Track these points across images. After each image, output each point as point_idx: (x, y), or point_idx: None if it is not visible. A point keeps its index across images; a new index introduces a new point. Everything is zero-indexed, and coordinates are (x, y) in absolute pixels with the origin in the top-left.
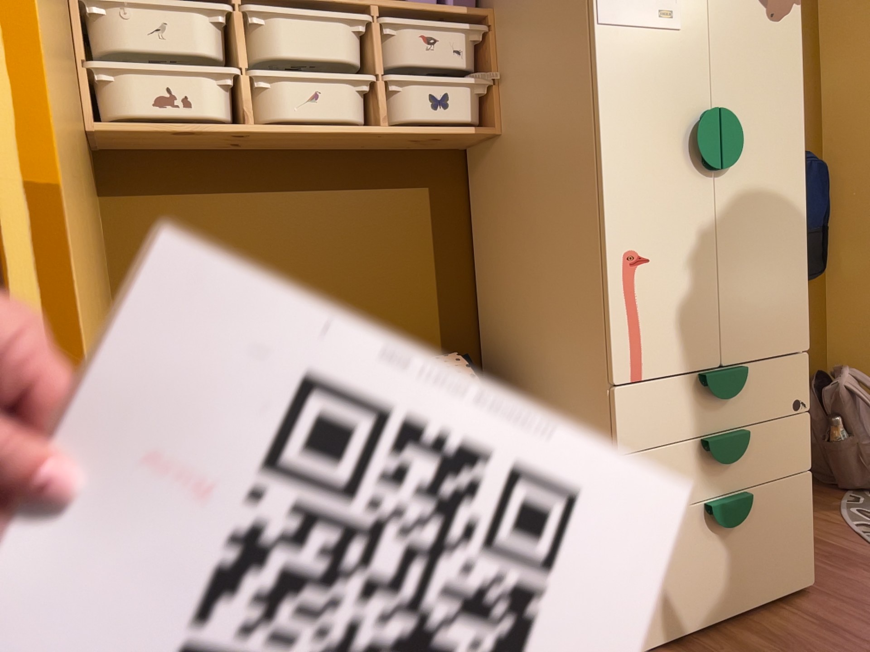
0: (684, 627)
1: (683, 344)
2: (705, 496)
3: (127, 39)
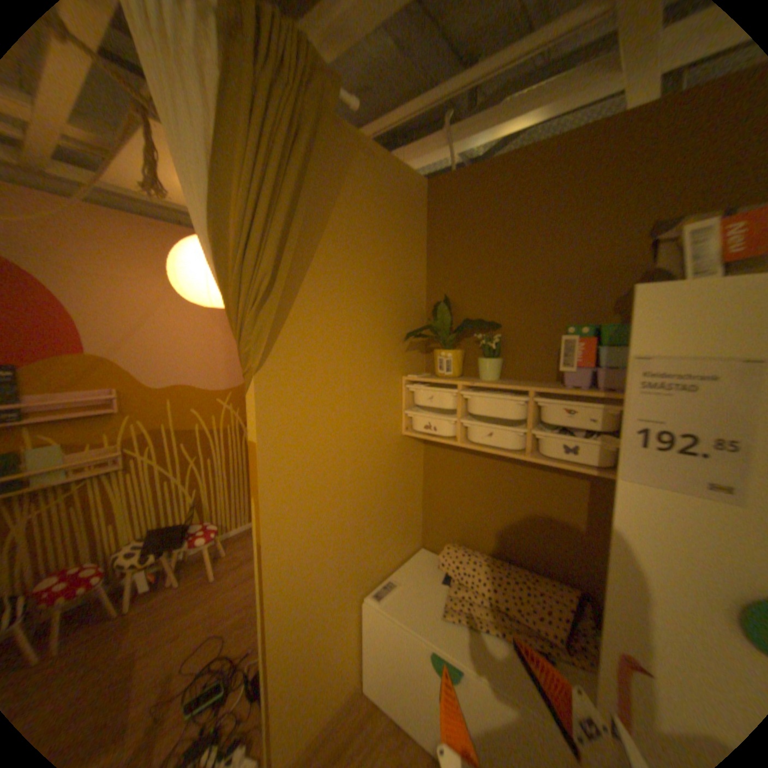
0: None
1: None
2: None
3: (417, 401)
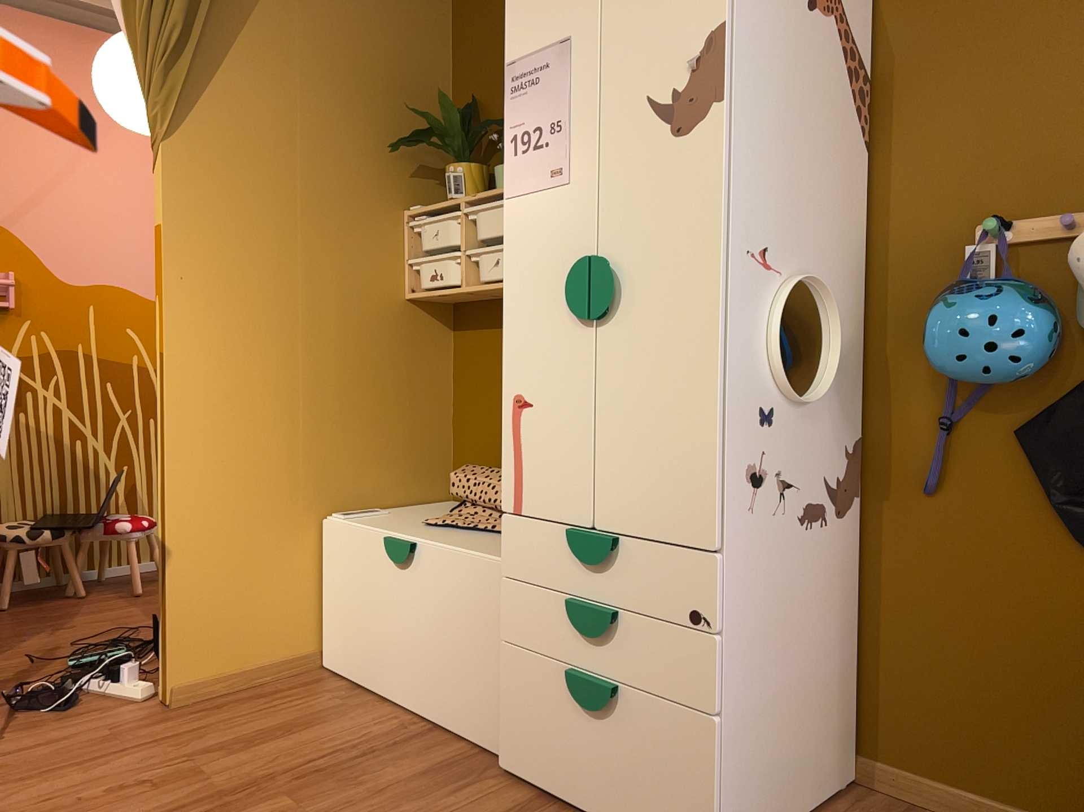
0: (544, 783)
1: (556, 493)
2: (569, 661)
3: (421, 242)
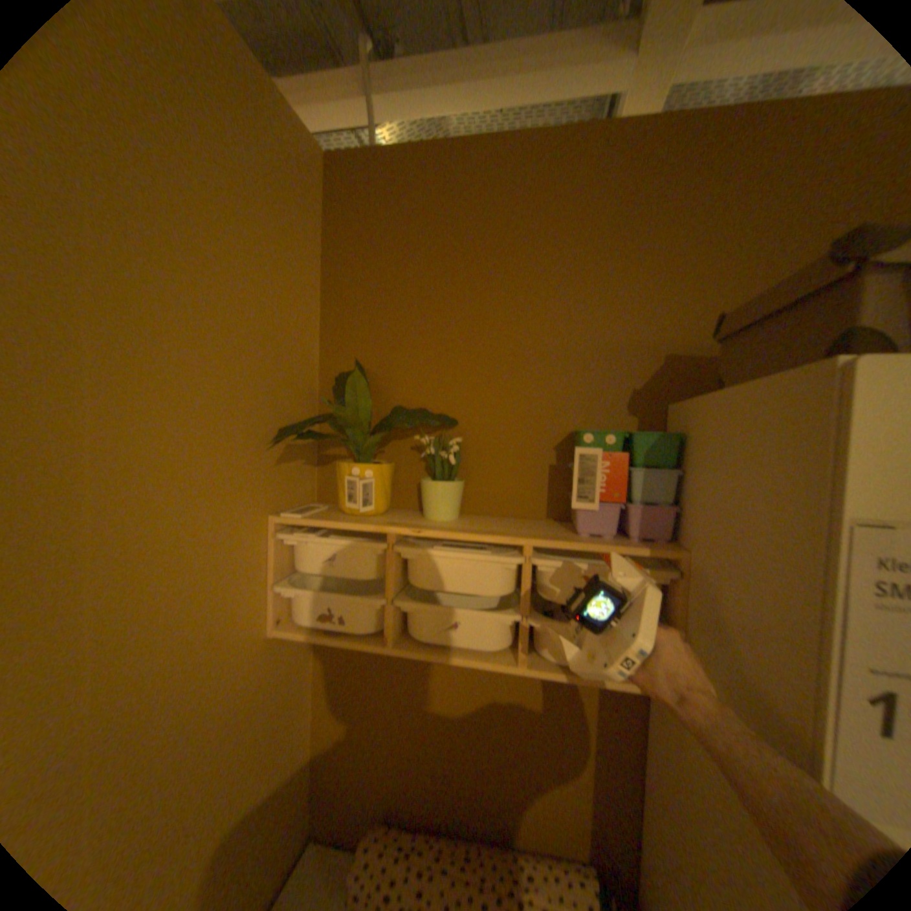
0: None
1: None
2: None
3: (304, 565)
